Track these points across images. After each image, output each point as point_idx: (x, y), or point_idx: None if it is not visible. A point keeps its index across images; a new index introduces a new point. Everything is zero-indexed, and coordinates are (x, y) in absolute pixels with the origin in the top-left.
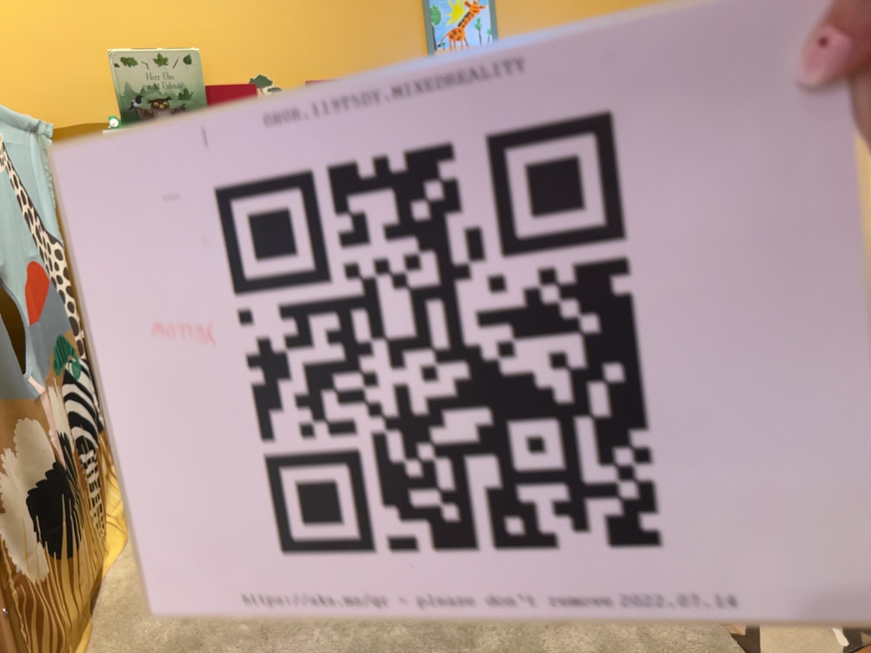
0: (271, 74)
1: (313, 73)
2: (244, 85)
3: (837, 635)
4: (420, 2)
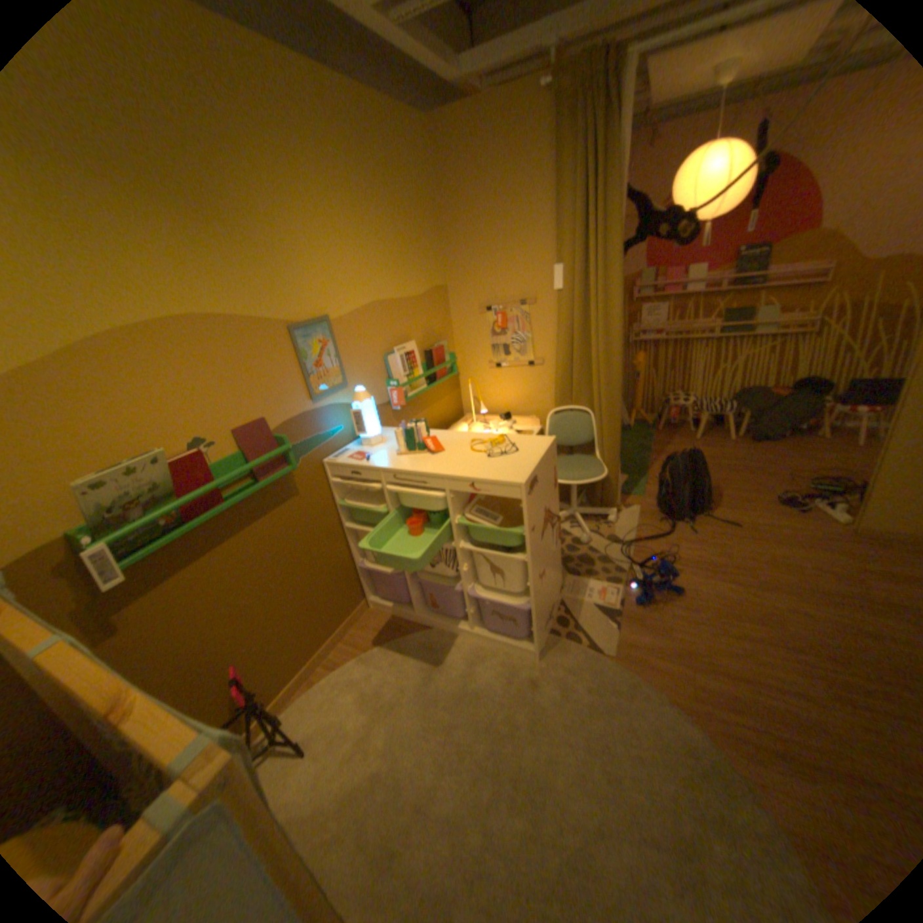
0: (204, 435)
1: (234, 423)
2: (185, 452)
3: (607, 622)
4: (292, 348)
